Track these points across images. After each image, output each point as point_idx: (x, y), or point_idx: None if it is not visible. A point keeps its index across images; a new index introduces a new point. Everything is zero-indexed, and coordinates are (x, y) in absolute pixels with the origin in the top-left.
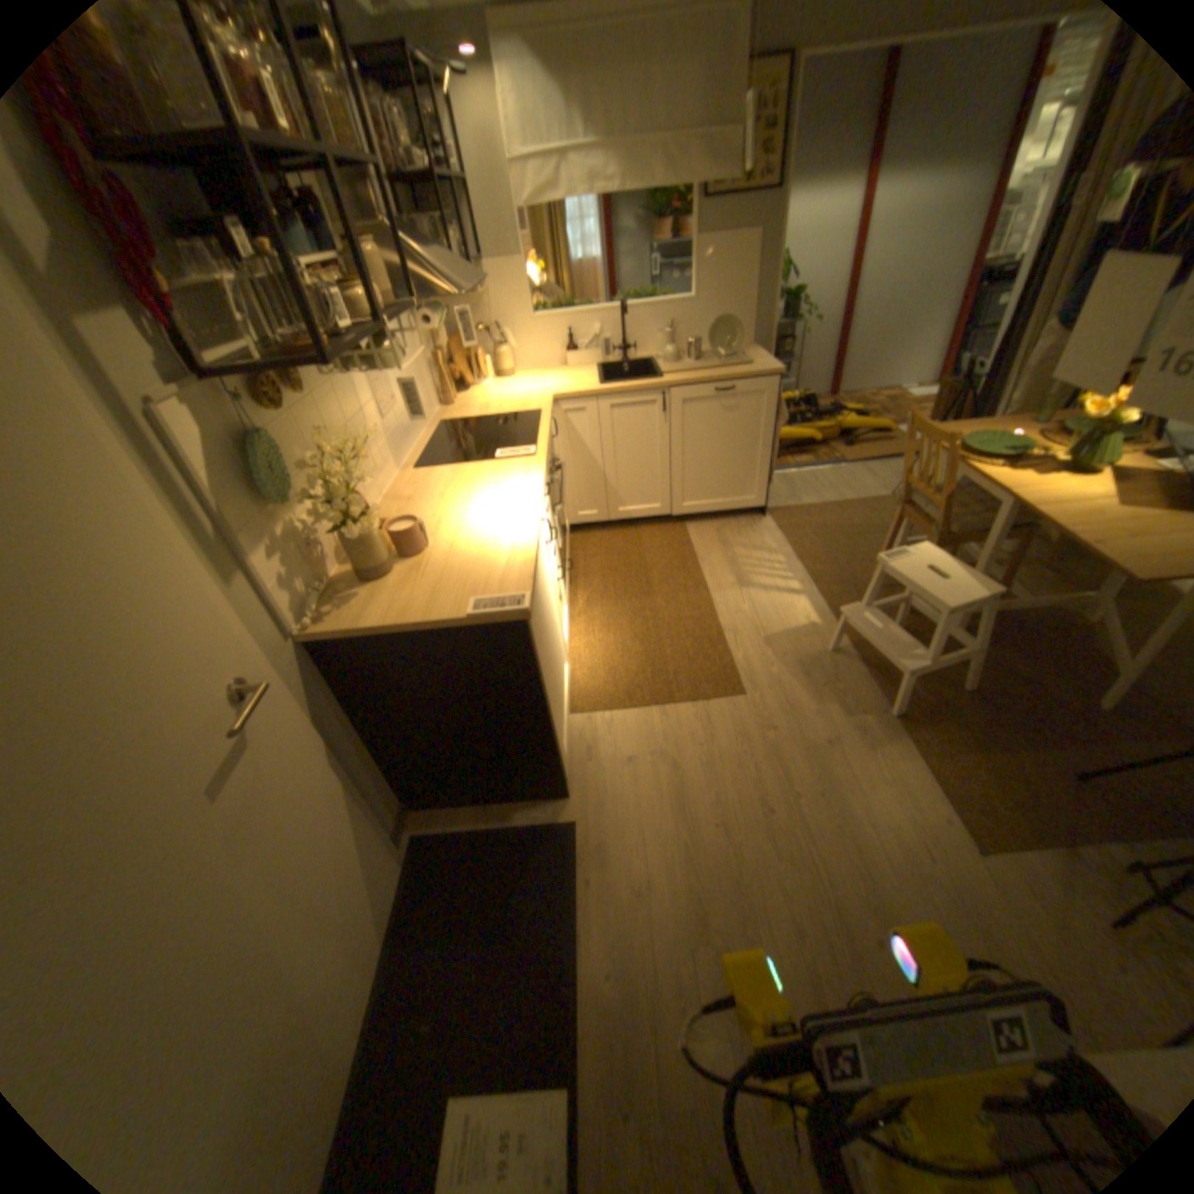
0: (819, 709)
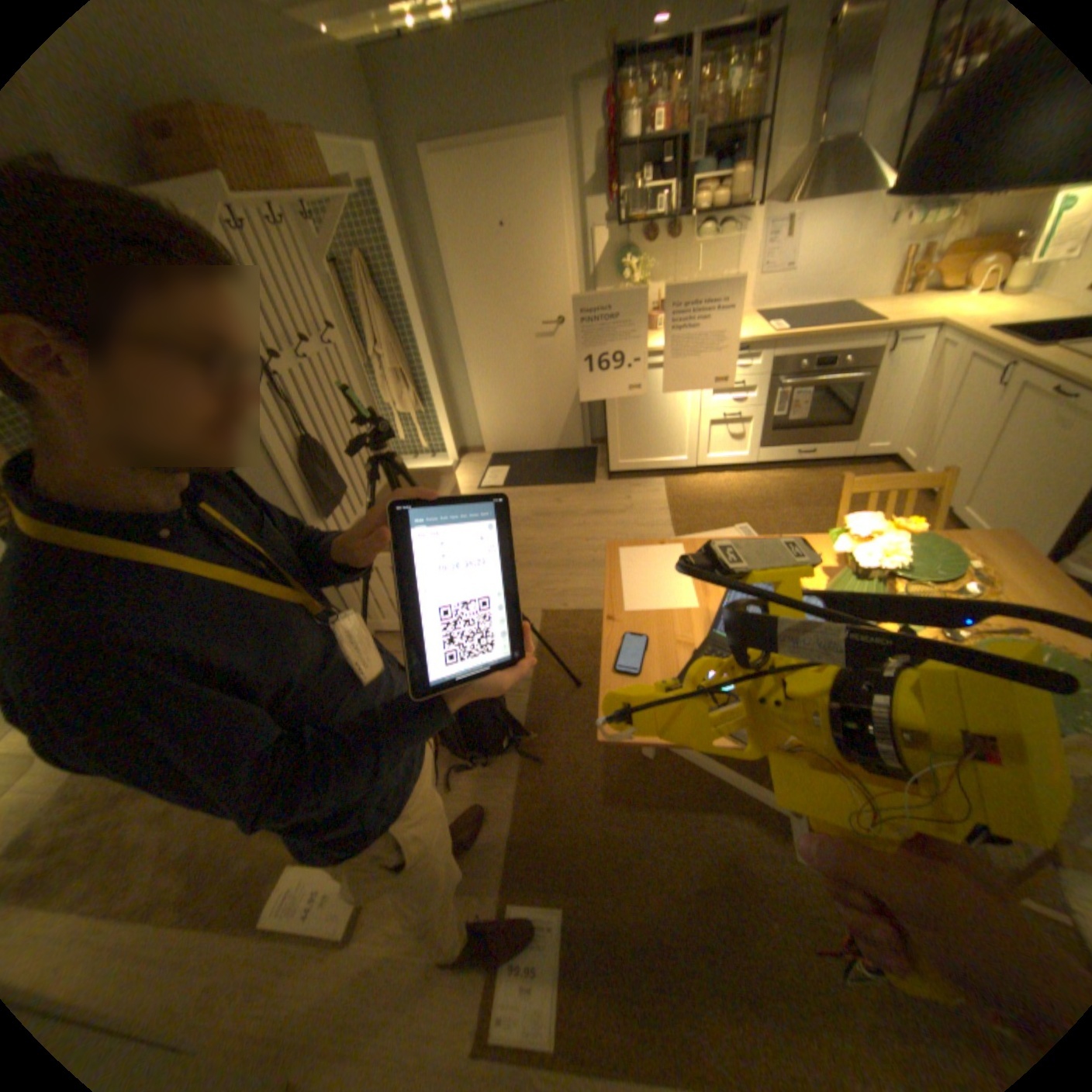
0: None
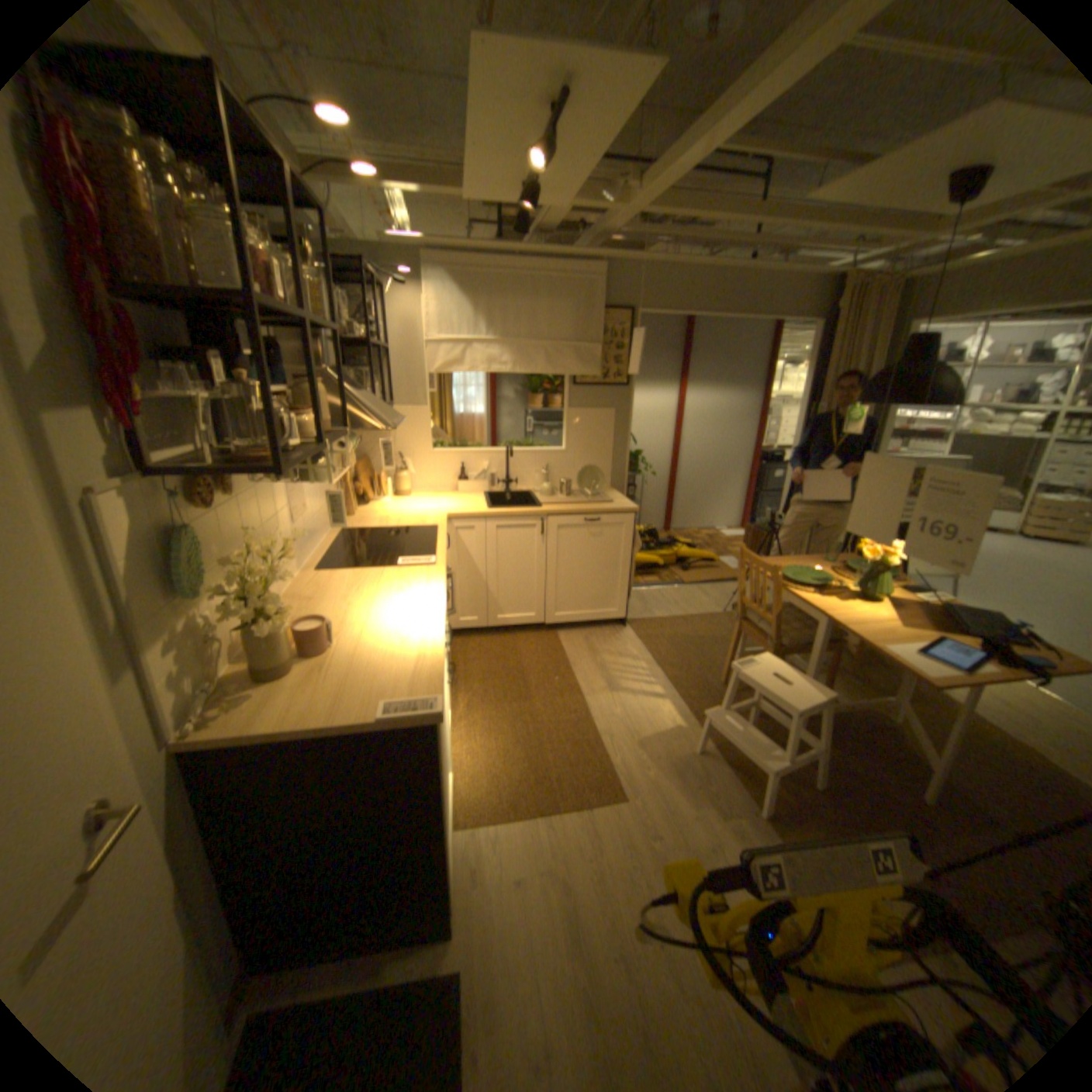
0: (696, 817)
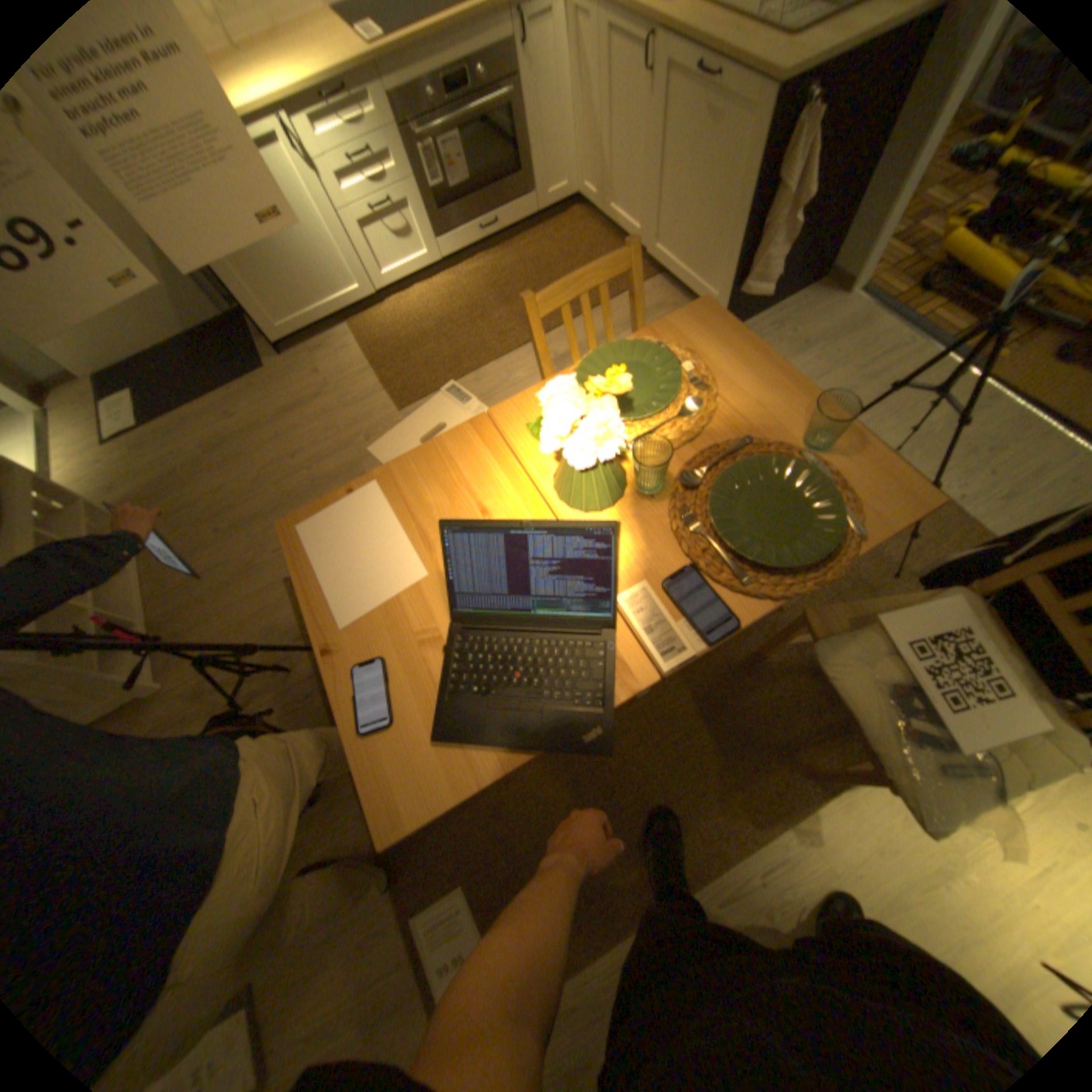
0: None
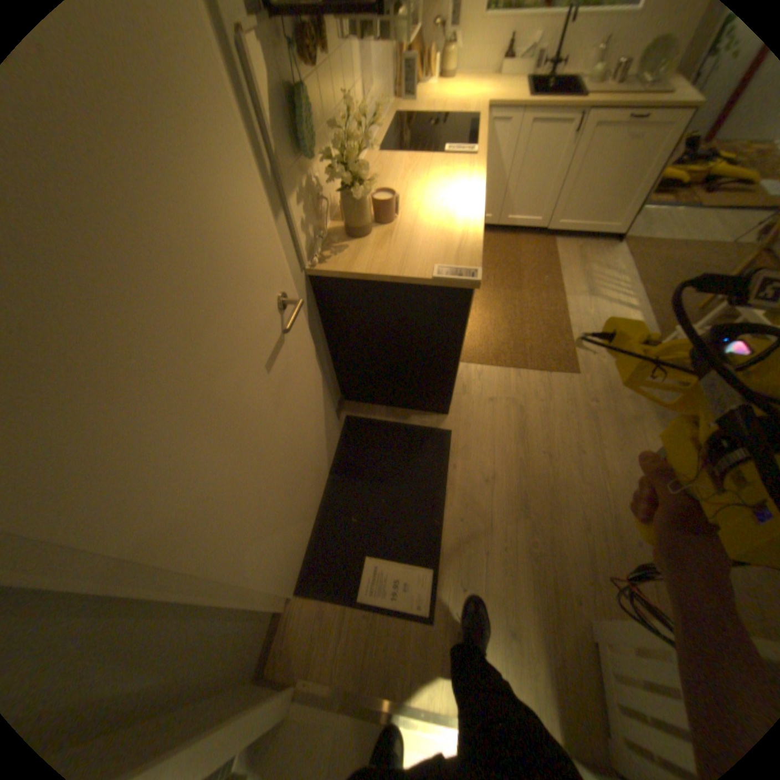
0: (631, 396)
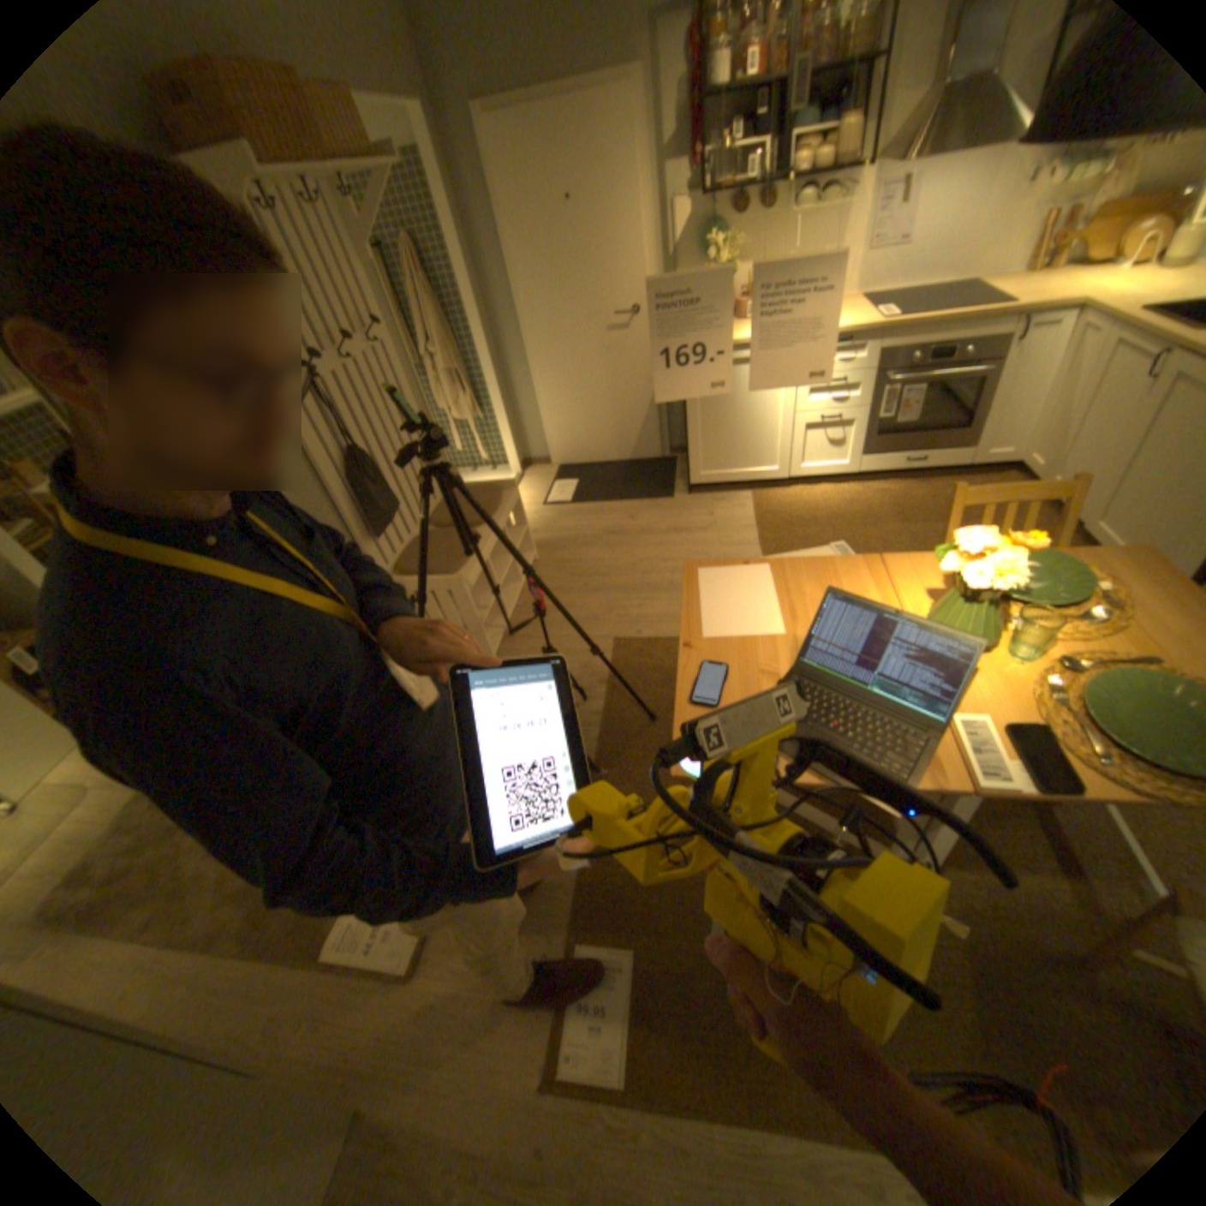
0: None
